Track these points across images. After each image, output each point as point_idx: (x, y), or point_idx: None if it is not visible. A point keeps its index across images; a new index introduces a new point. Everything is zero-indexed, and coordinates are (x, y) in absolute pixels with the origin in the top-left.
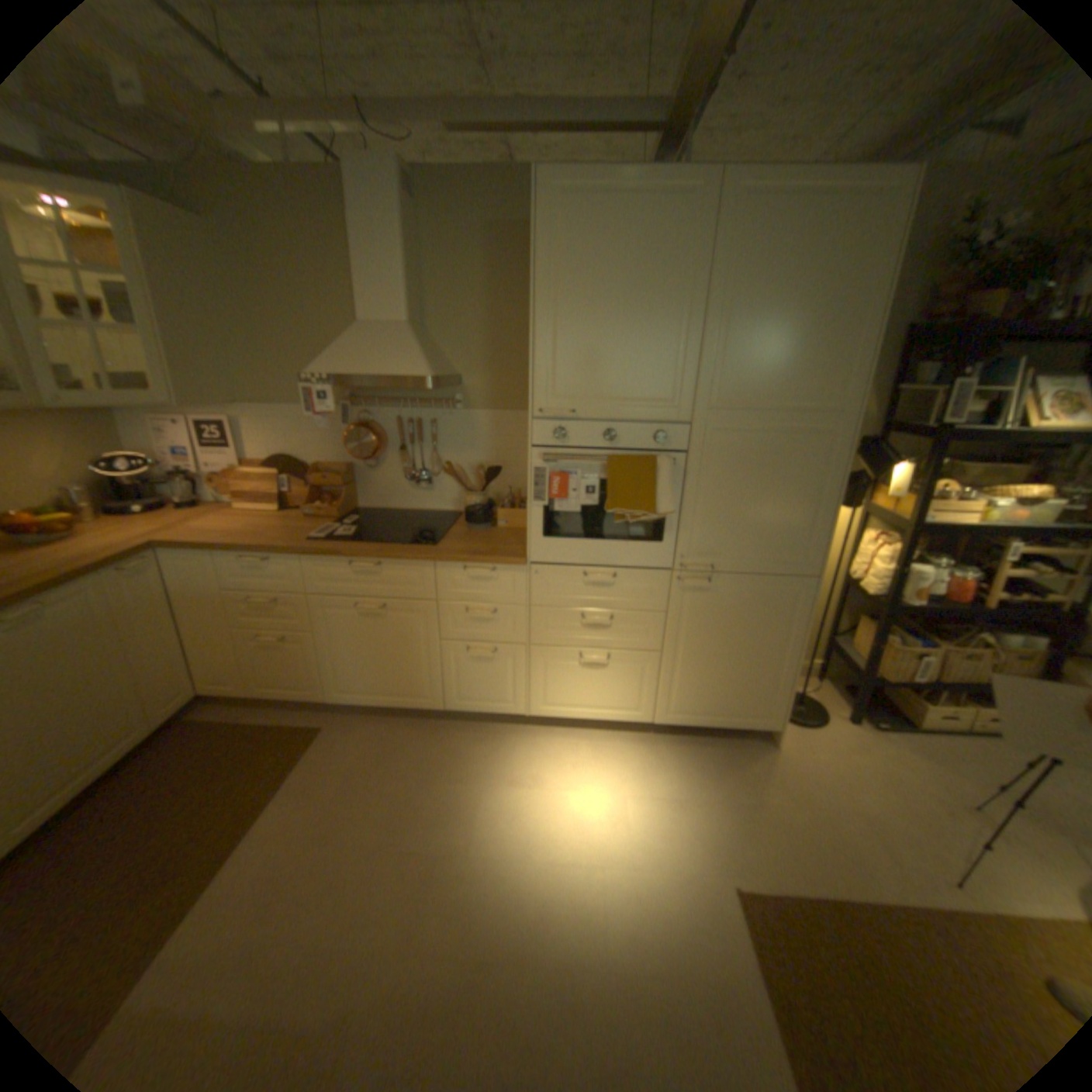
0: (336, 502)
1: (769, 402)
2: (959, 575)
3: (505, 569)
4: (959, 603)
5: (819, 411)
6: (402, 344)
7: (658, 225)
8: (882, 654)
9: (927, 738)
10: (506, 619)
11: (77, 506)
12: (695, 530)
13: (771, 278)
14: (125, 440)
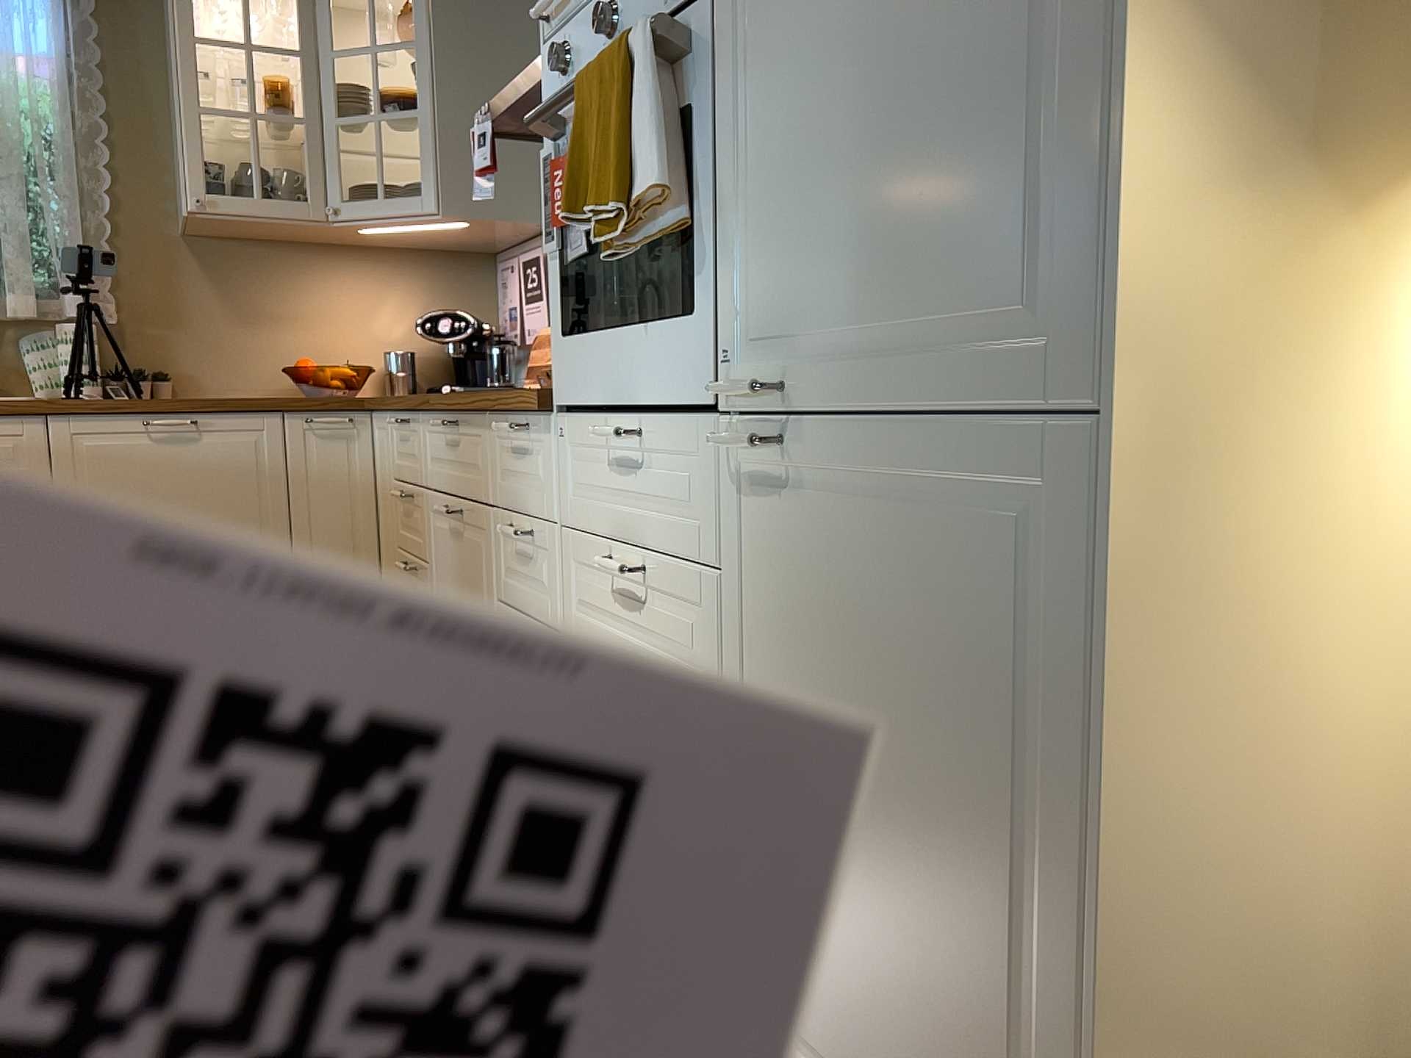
0: None
1: None
2: None
3: (537, 426)
4: None
5: None
6: None
7: None
8: None
9: None
10: (543, 561)
11: (388, 370)
12: (754, 254)
13: None
14: (499, 305)
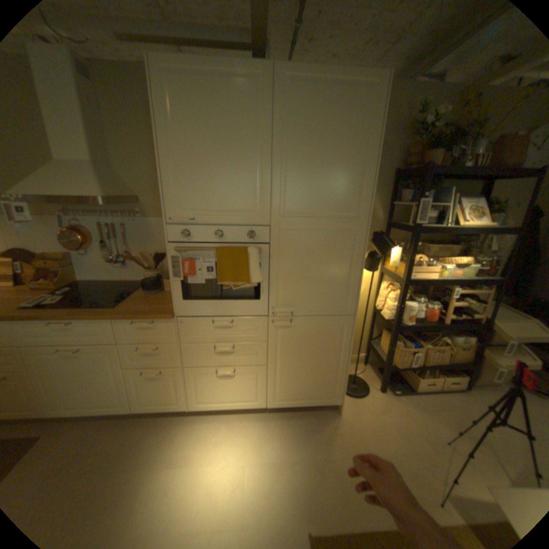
0: (56, 278)
1: (316, 213)
2: (430, 307)
3: (160, 321)
4: (431, 322)
5: (345, 218)
6: (83, 174)
7: (235, 98)
8: (394, 353)
9: (420, 397)
10: (164, 353)
11: None
12: (279, 291)
13: (310, 135)
14: None
